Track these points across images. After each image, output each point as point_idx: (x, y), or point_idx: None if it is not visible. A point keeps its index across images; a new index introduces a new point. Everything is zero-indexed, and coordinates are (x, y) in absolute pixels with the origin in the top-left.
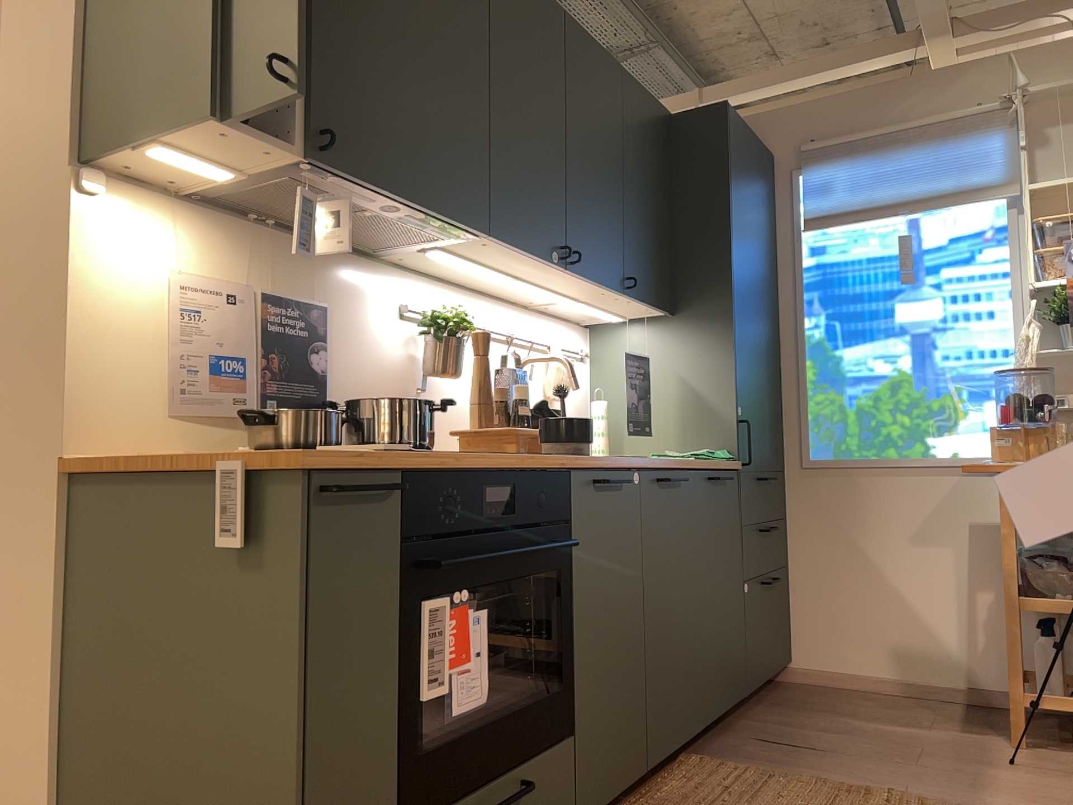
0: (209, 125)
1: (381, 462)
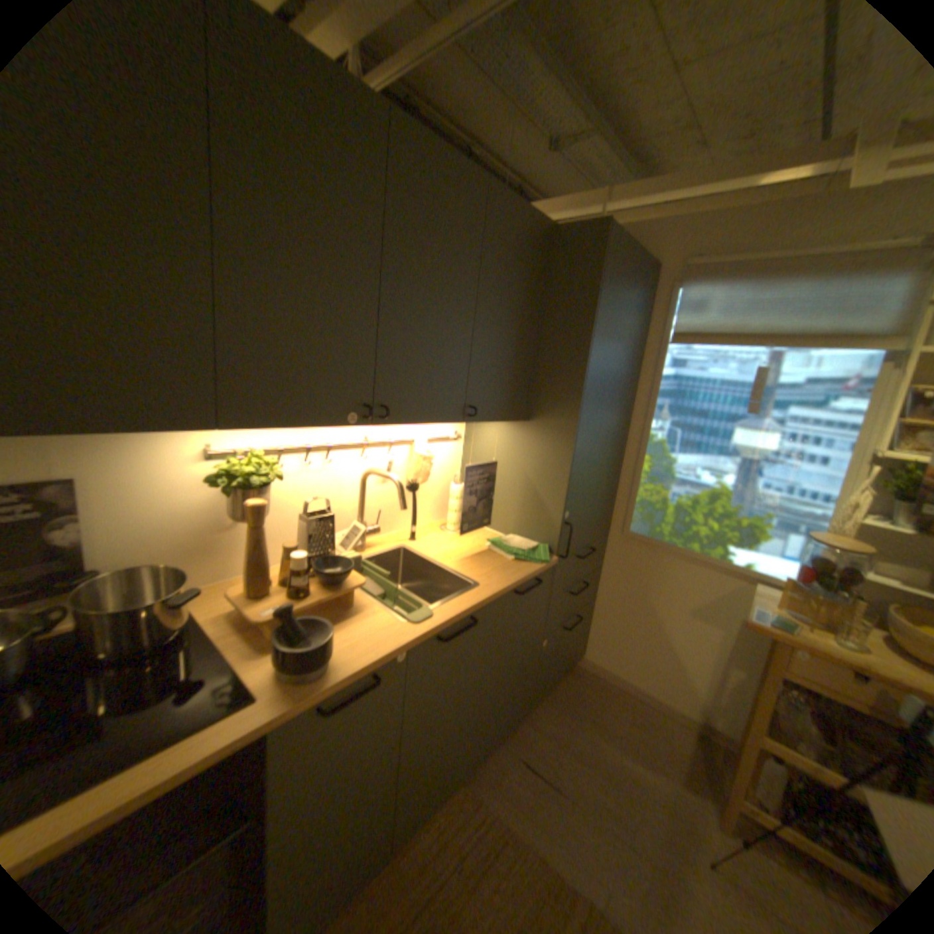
0: None
1: None
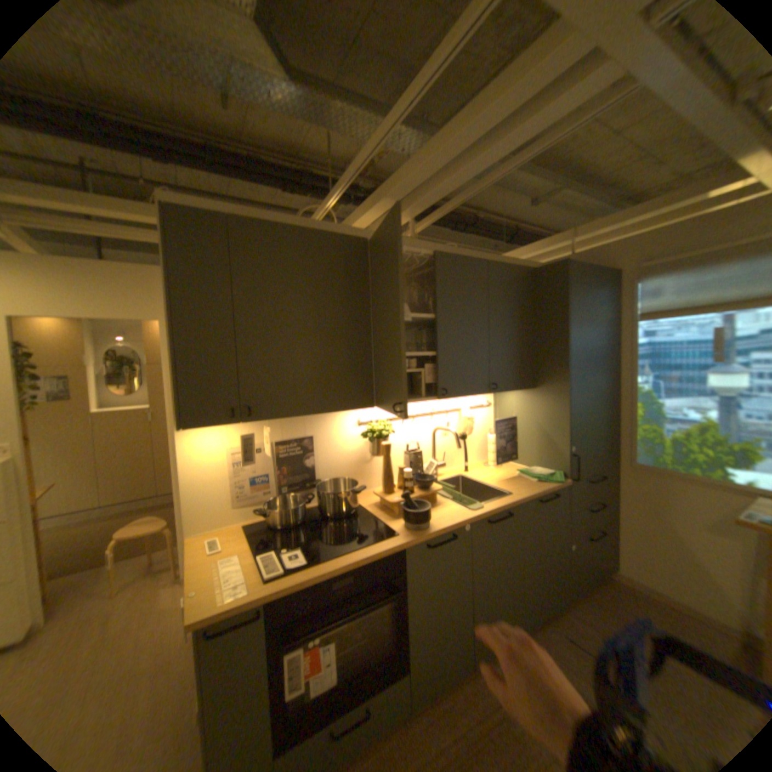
0: (184, 429)
1: (246, 608)
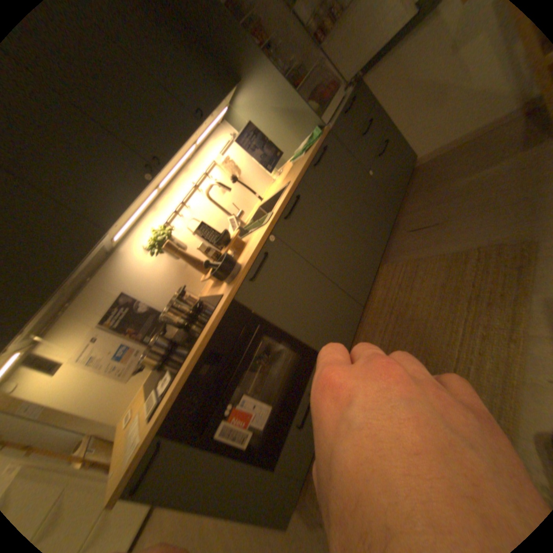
0: None
1: (142, 450)
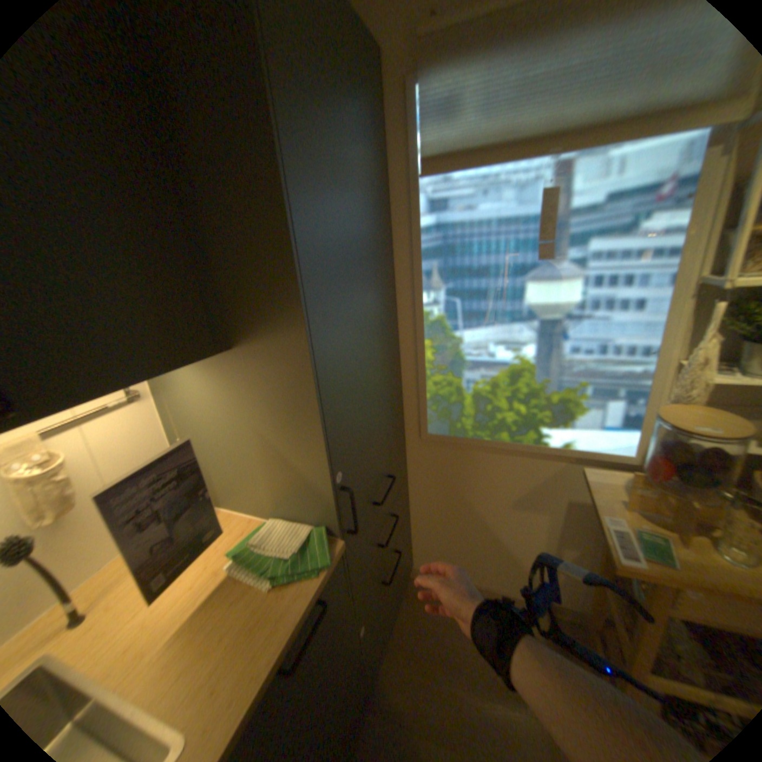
0: None
1: None
